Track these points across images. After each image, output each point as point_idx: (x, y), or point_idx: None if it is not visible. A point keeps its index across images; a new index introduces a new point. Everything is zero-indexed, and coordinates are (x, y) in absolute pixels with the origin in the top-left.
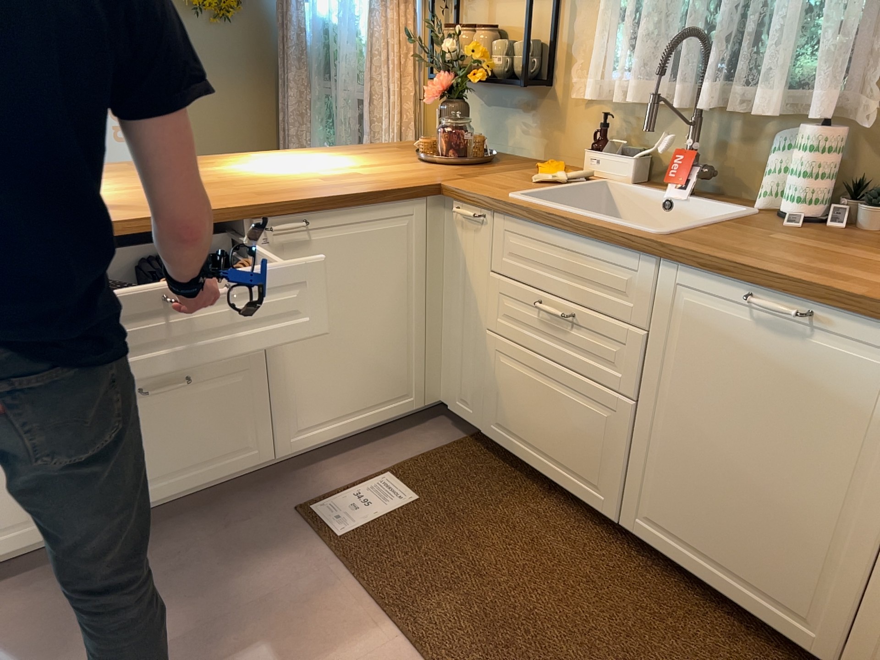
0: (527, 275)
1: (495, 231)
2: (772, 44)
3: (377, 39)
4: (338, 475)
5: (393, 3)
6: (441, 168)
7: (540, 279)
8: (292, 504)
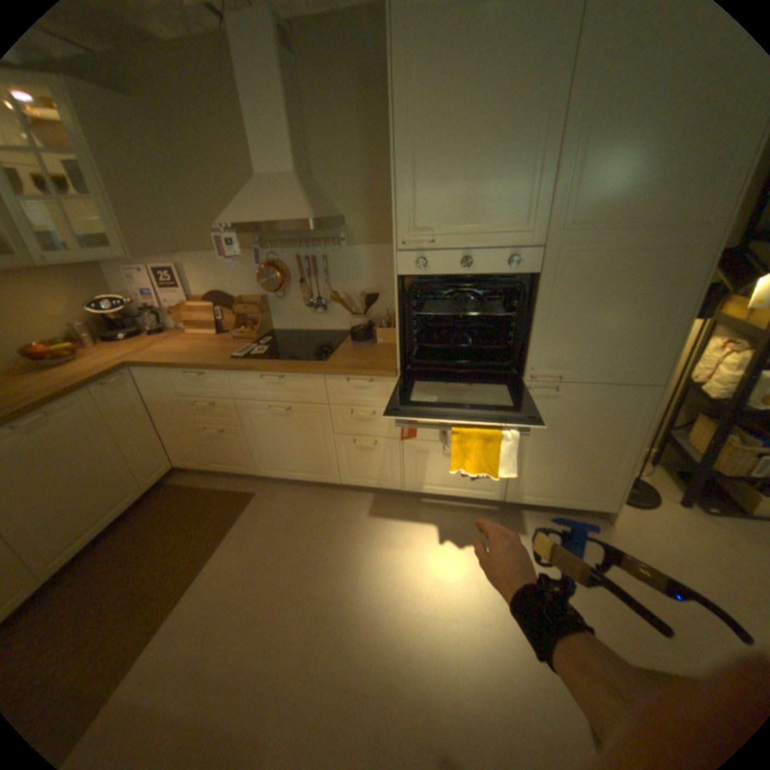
0: None
1: None
2: None
3: None
4: None
5: None
6: None
7: None
8: None
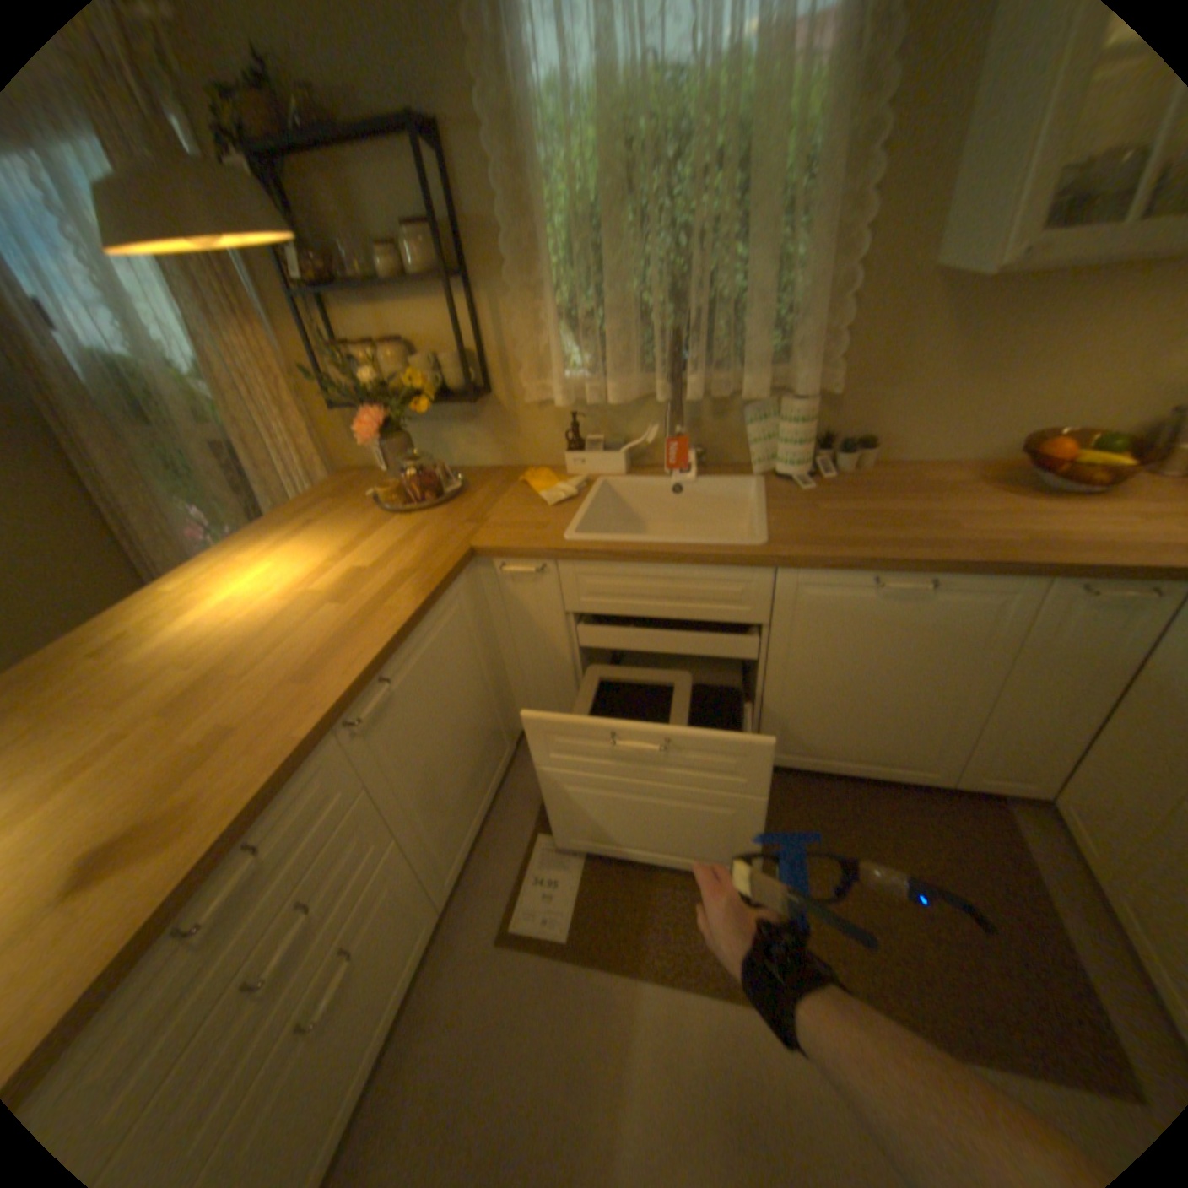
0: (615, 609)
1: (562, 579)
2: (750, 331)
3: (219, 371)
4: (497, 873)
5: (229, 325)
6: (428, 518)
7: (633, 610)
8: (486, 944)
